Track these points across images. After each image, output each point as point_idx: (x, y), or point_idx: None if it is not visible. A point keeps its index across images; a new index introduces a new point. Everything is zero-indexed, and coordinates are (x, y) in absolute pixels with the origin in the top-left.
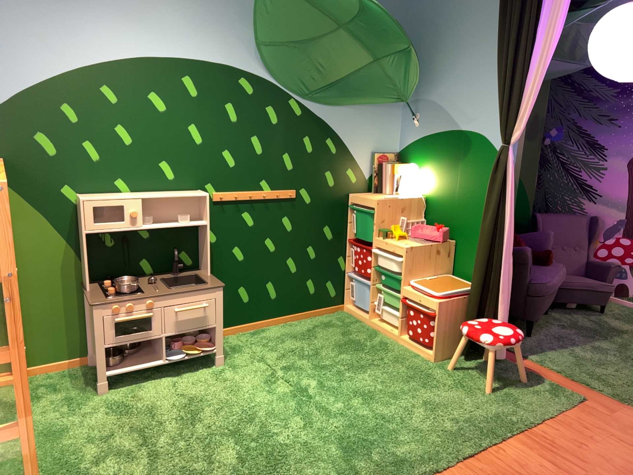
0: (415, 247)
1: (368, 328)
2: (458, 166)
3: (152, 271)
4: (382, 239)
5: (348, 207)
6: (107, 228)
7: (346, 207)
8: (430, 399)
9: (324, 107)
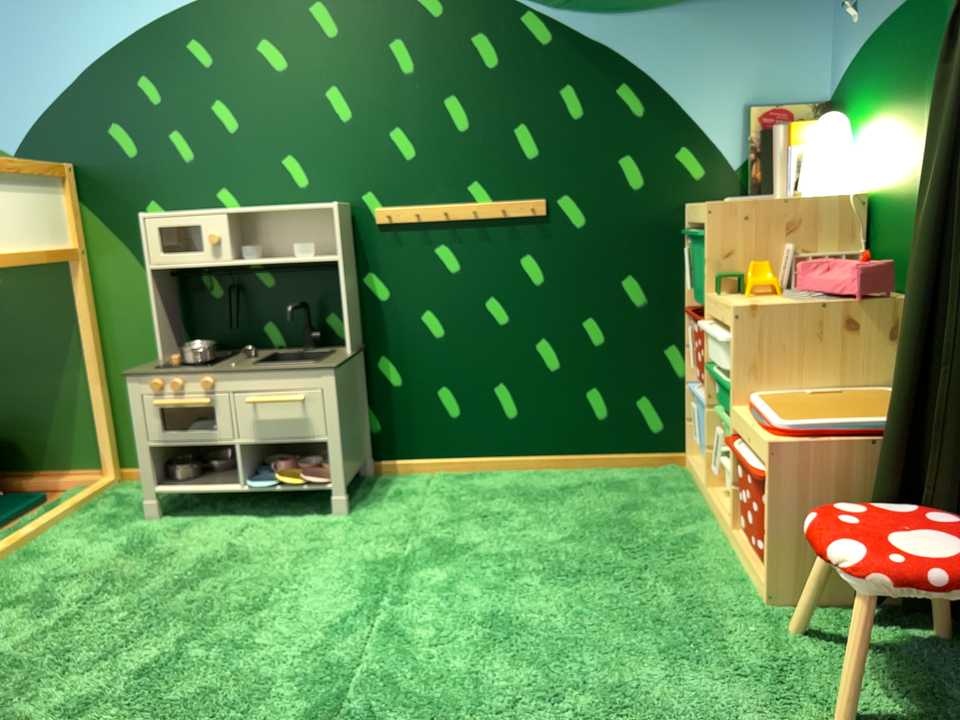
0: (773, 308)
1: (695, 510)
2: (932, 79)
3: (276, 343)
4: (720, 295)
5: (676, 233)
6: (172, 261)
7: (677, 233)
8: (642, 703)
9: (606, 10)
